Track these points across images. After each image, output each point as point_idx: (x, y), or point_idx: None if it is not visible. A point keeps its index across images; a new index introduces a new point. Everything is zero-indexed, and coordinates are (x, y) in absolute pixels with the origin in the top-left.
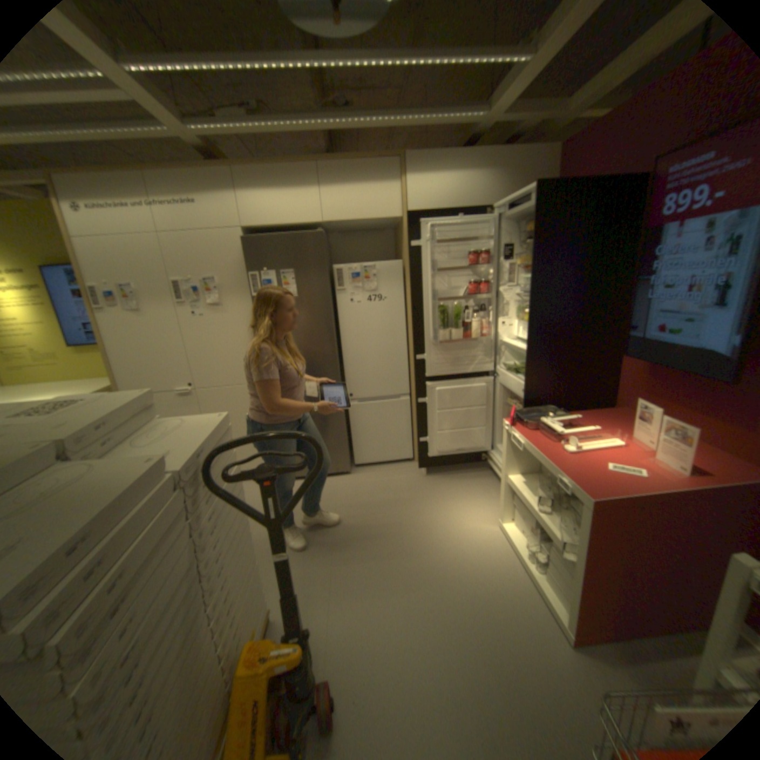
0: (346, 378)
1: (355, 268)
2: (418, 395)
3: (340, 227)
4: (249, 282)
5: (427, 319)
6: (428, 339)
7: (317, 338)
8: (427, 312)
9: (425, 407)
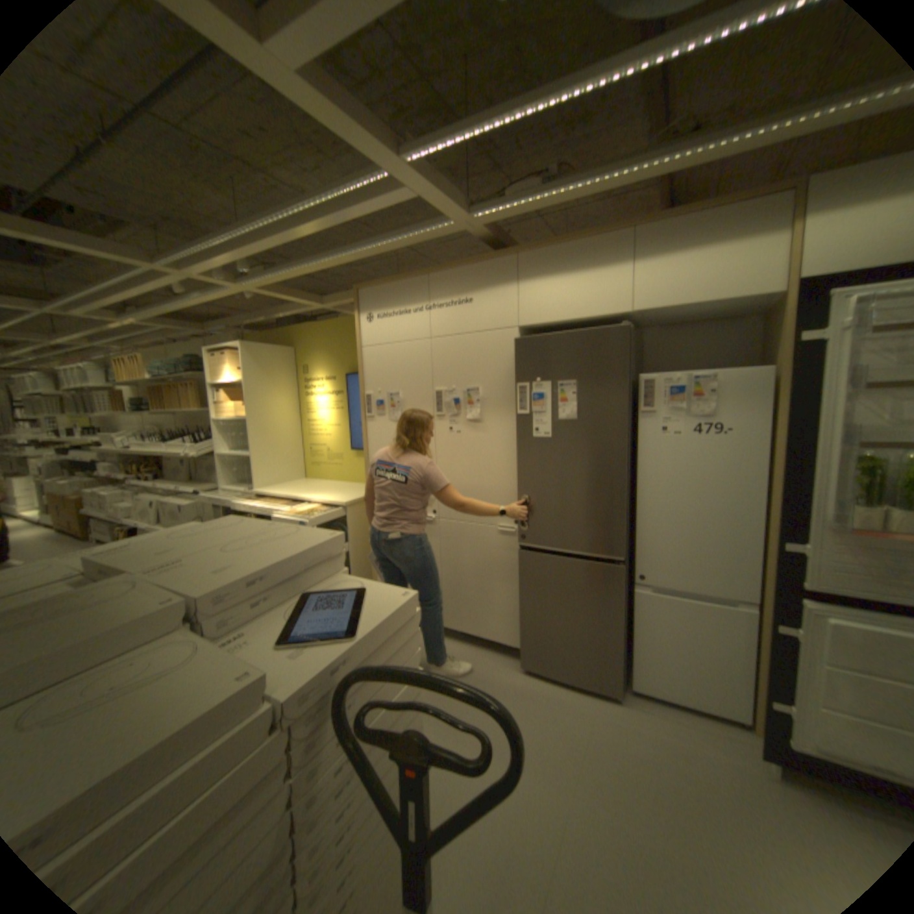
0: (636, 549)
1: (677, 378)
2: (781, 617)
3: (660, 317)
4: (516, 396)
5: (825, 479)
6: (820, 518)
7: (596, 480)
8: (826, 465)
9: (796, 646)
